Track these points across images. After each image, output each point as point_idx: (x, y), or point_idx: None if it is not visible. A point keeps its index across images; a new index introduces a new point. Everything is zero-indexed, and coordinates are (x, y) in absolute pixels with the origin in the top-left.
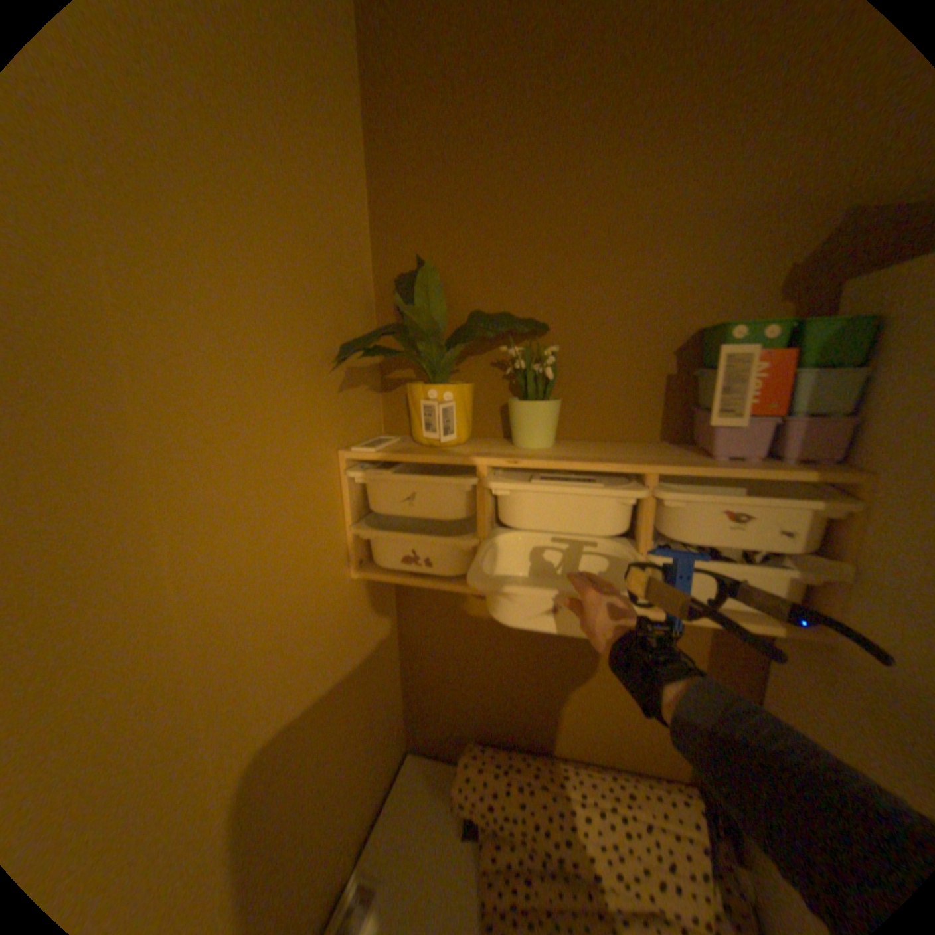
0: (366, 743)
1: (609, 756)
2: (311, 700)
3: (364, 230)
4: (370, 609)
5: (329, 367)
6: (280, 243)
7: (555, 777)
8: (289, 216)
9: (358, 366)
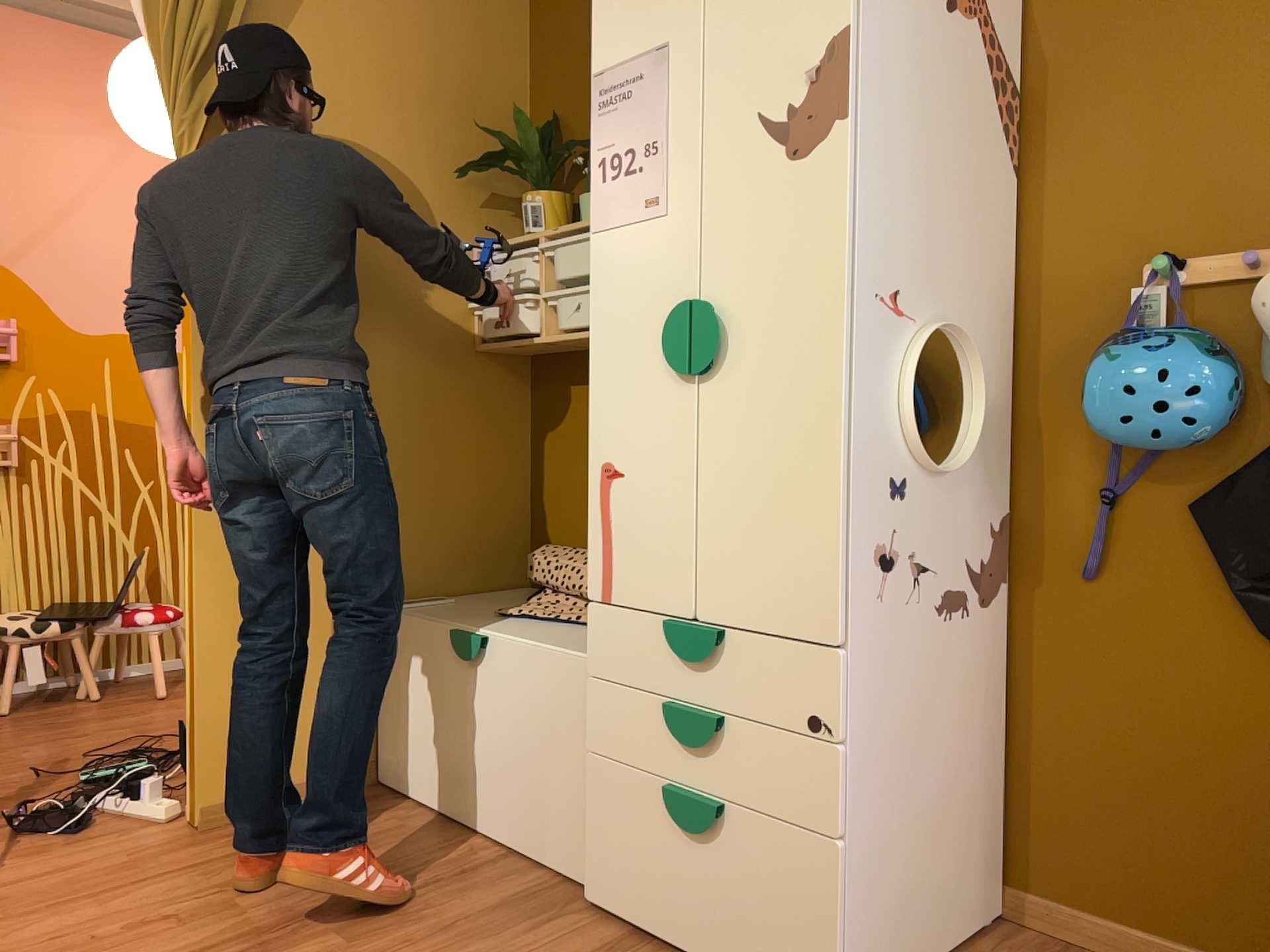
0: (471, 511)
1: None
2: (420, 408)
3: (522, 102)
4: (491, 394)
5: (472, 188)
6: (441, 111)
7: None
8: (451, 96)
9: (502, 196)
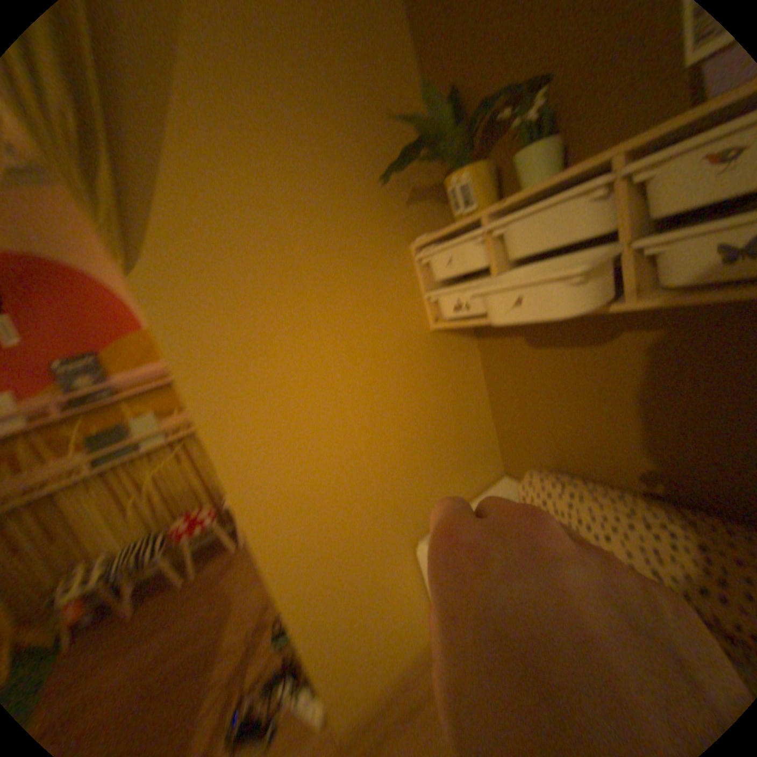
0: (458, 445)
1: (680, 495)
2: (404, 392)
3: (416, 85)
4: (451, 355)
5: (395, 188)
6: (350, 119)
7: (607, 494)
8: (354, 101)
9: (421, 185)
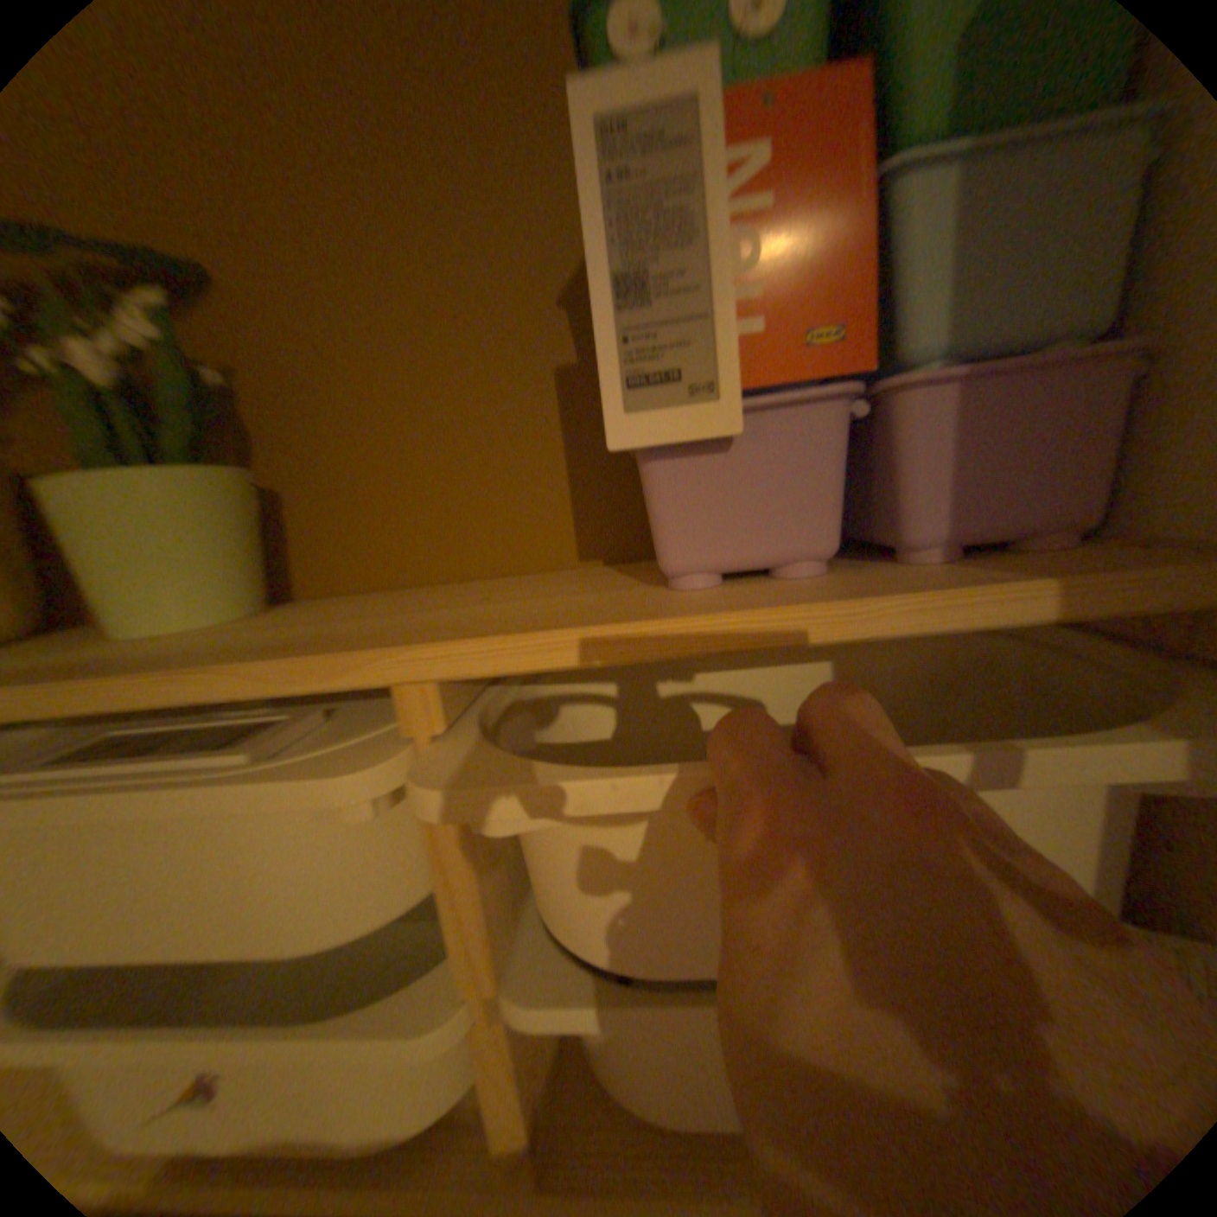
0: None
1: None
2: None
3: None
4: None
5: None
6: None
7: None
8: None
9: None
